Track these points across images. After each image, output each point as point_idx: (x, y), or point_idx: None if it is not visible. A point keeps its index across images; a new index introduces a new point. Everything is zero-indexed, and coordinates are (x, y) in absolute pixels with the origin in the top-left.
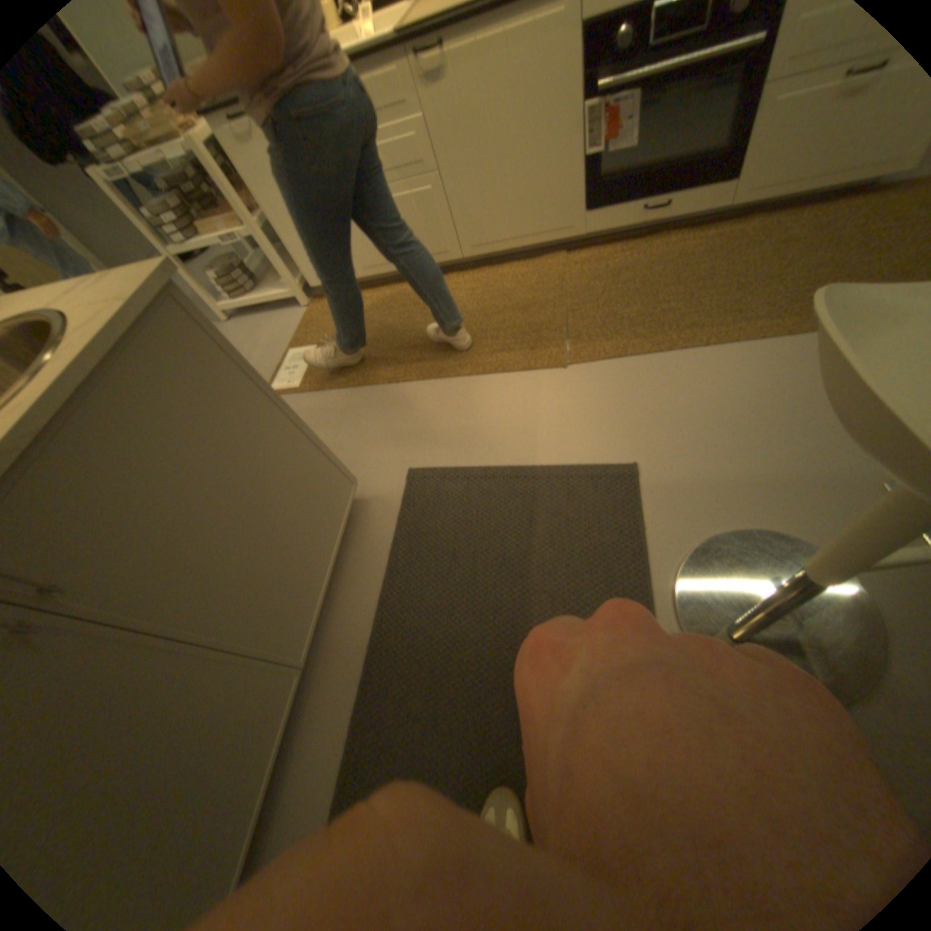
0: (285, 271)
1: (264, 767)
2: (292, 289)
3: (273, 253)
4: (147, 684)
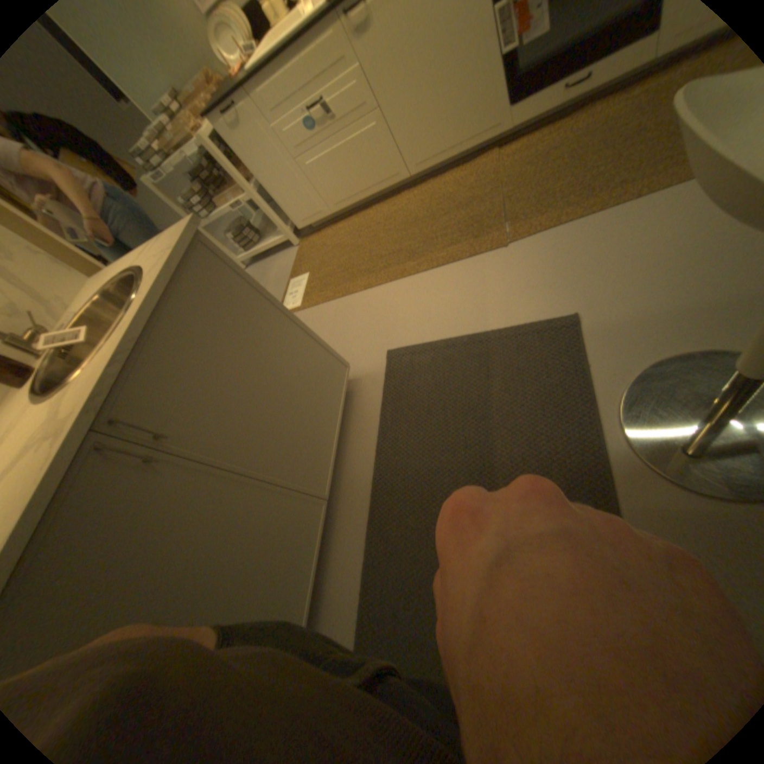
0: (279, 221)
1: (310, 565)
2: (286, 234)
3: (269, 209)
4: (226, 501)
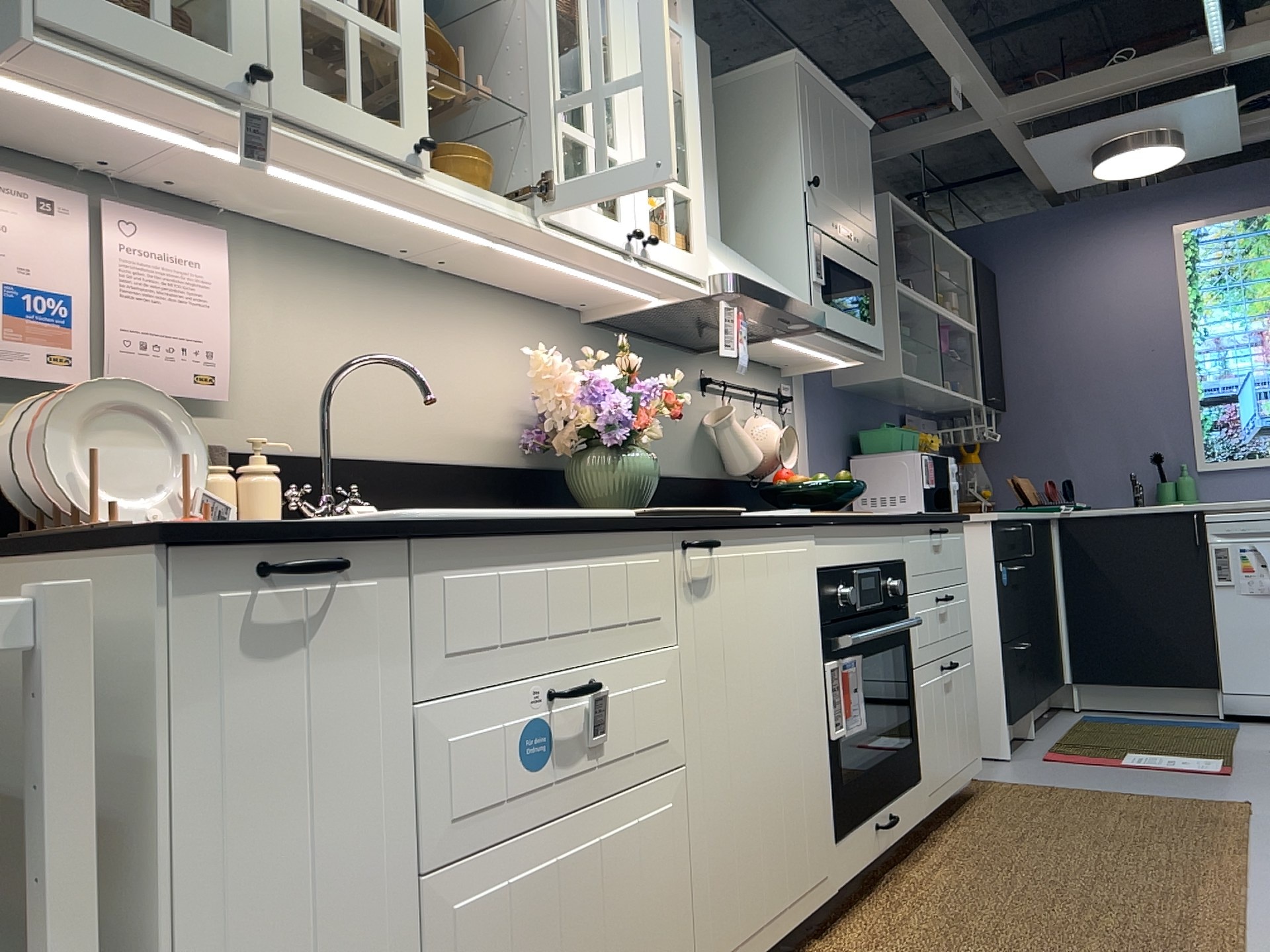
0: None
1: None
2: None
3: None
4: None
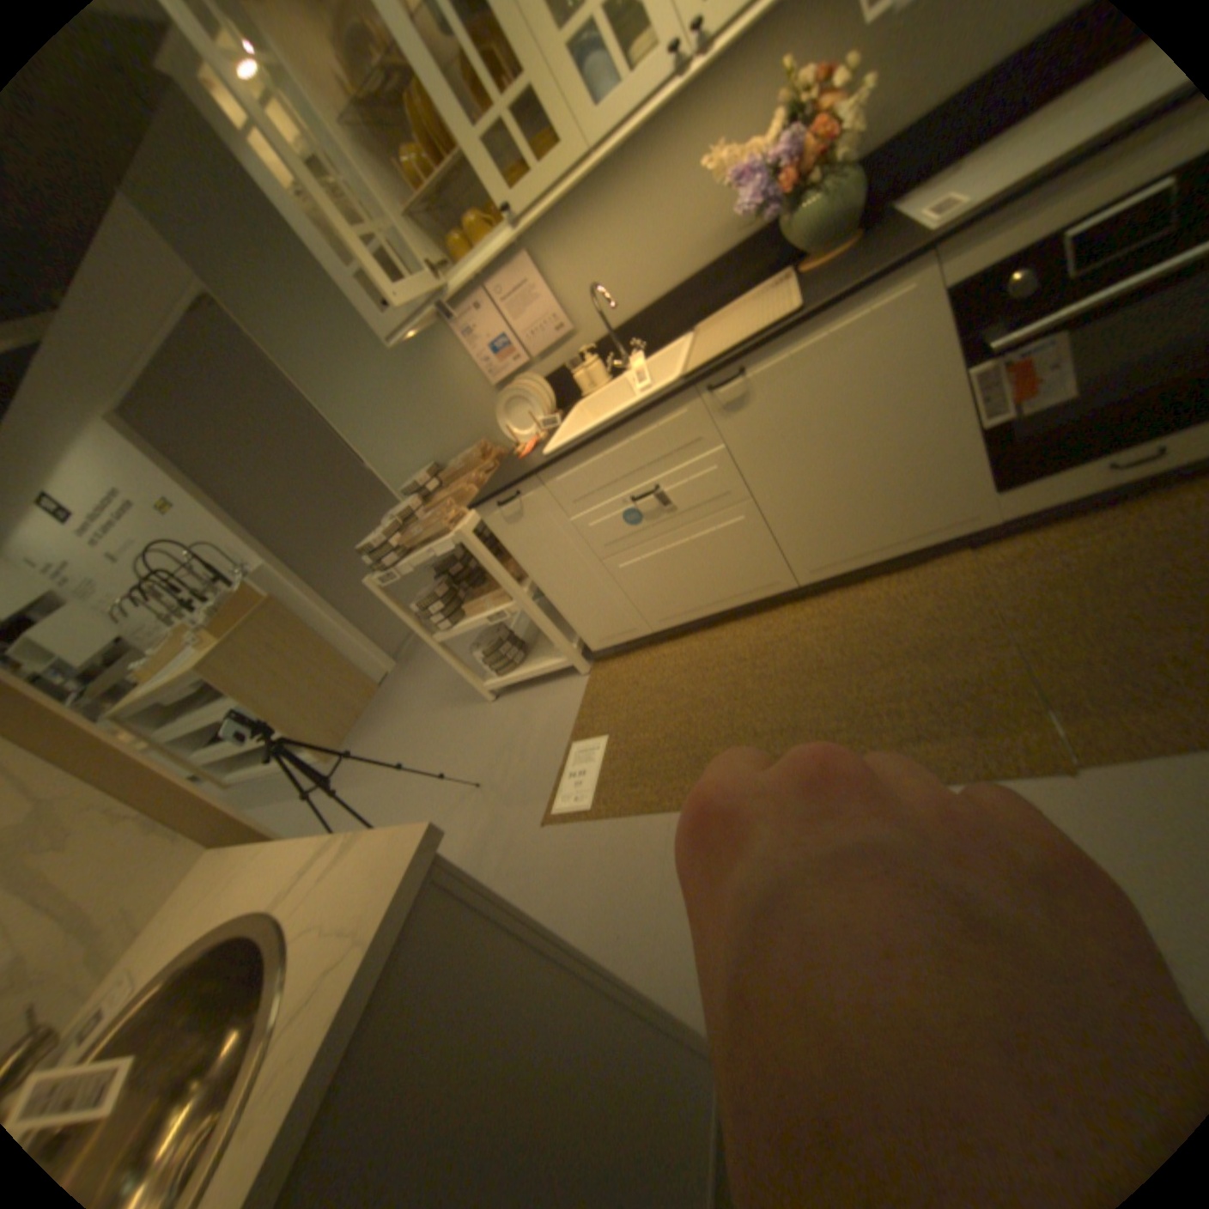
0: (562, 639)
1: None
2: (570, 657)
3: (549, 623)
4: None
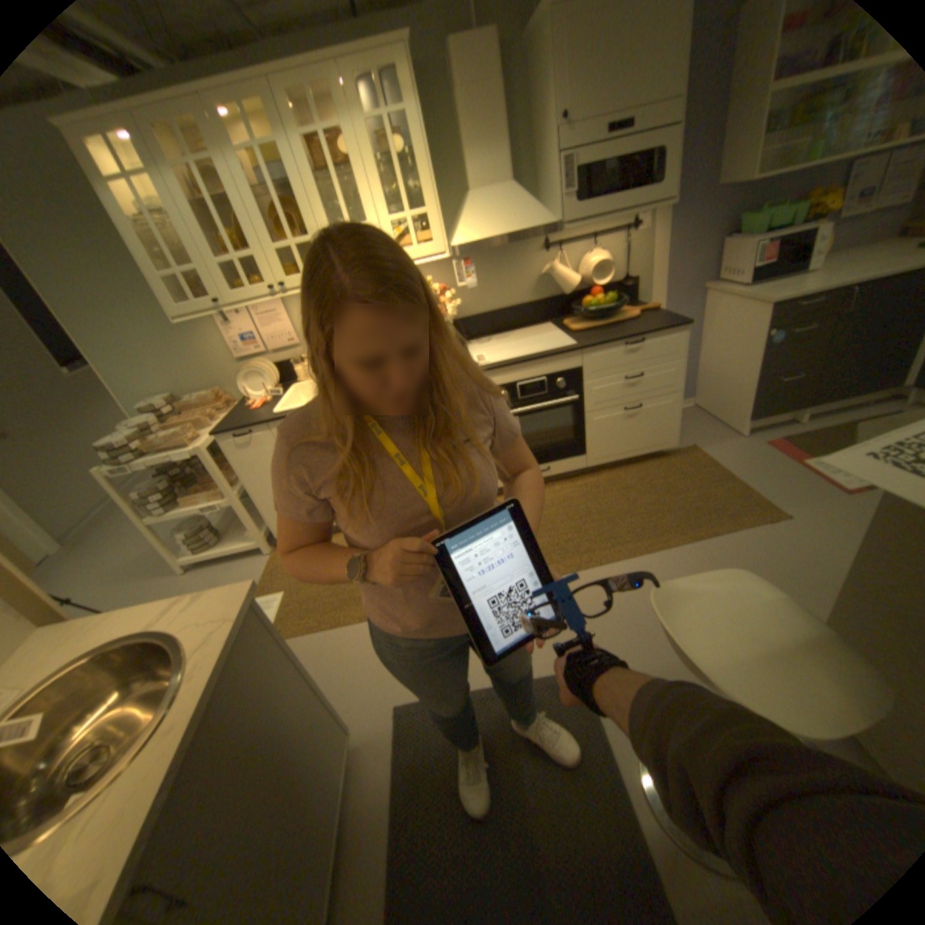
0: (256, 530)
1: None
2: (258, 543)
3: (248, 518)
4: None
